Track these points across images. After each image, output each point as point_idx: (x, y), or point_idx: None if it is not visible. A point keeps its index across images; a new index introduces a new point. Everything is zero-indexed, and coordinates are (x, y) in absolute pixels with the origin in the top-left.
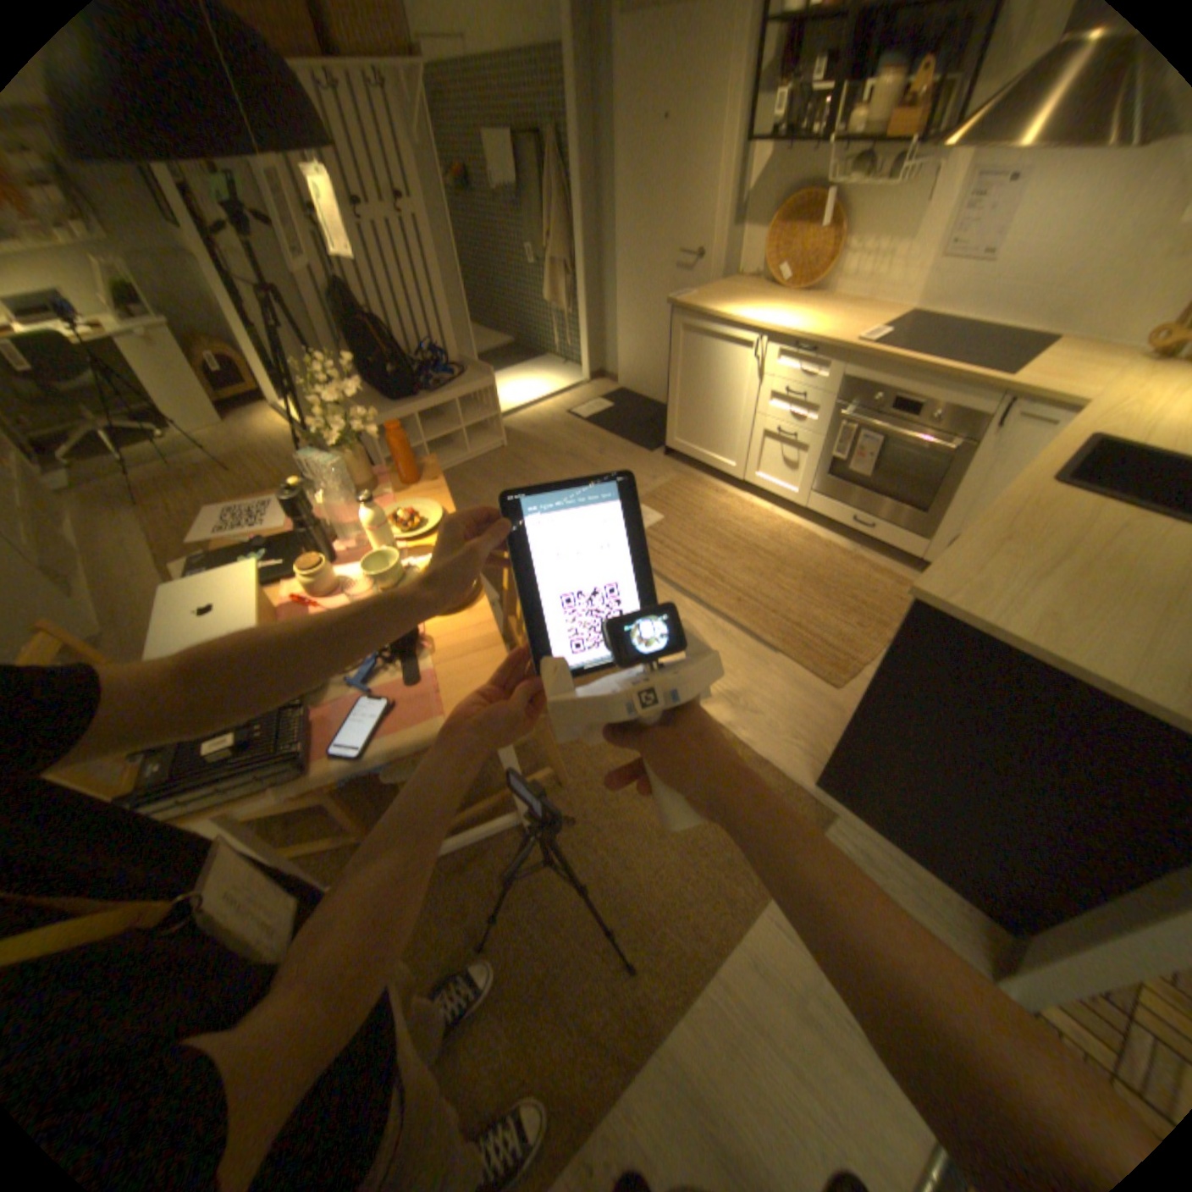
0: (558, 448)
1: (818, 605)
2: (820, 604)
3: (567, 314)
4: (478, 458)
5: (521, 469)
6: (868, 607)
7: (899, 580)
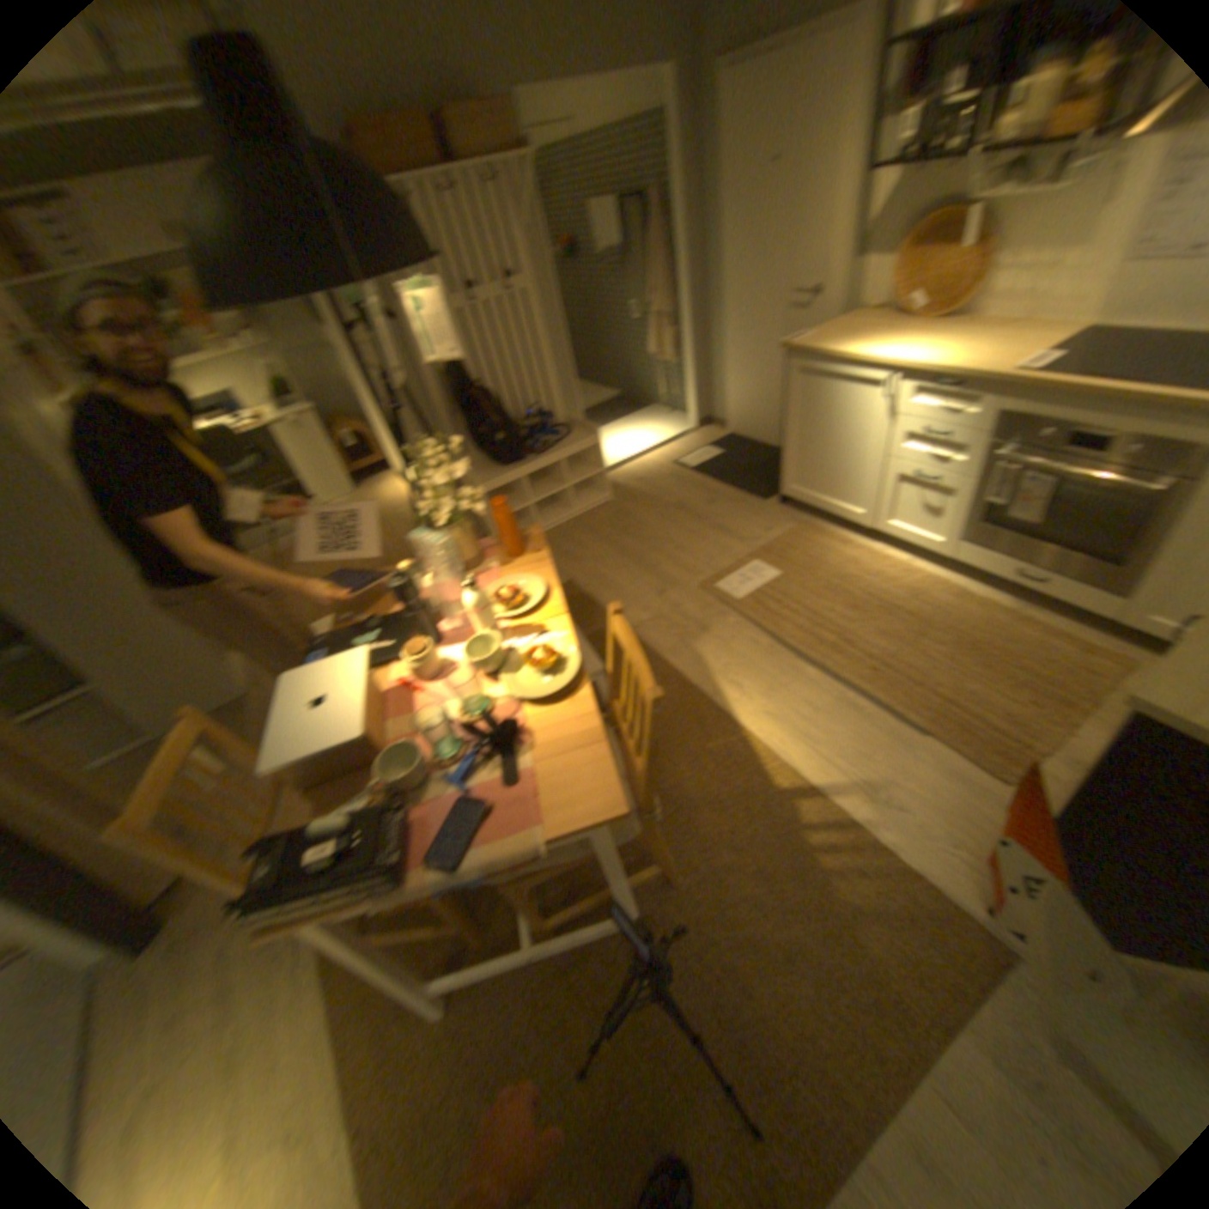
0: (668, 500)
1: (979, 677)
2: (981, 676)
3: (676, 362)
4: (587, 514)
5: (629, 523)
6: (1047, 682)
7: (1088, 647)
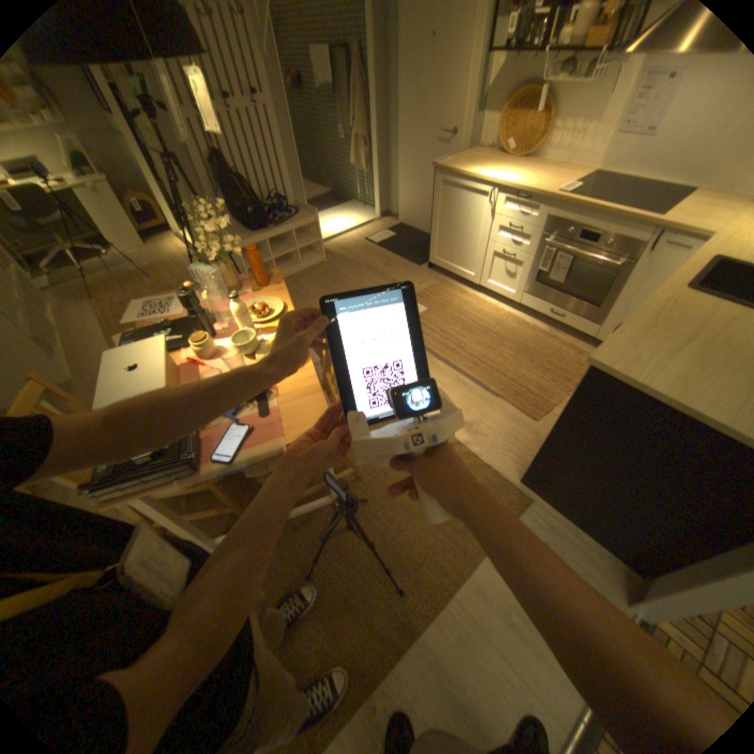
0: (359, 263)
1: (525, 367)
2: (526, 366)
3: (366, 173)
4: (308, 269)
5: (335, 276)
6: (558, 369)
7: (579, 351)
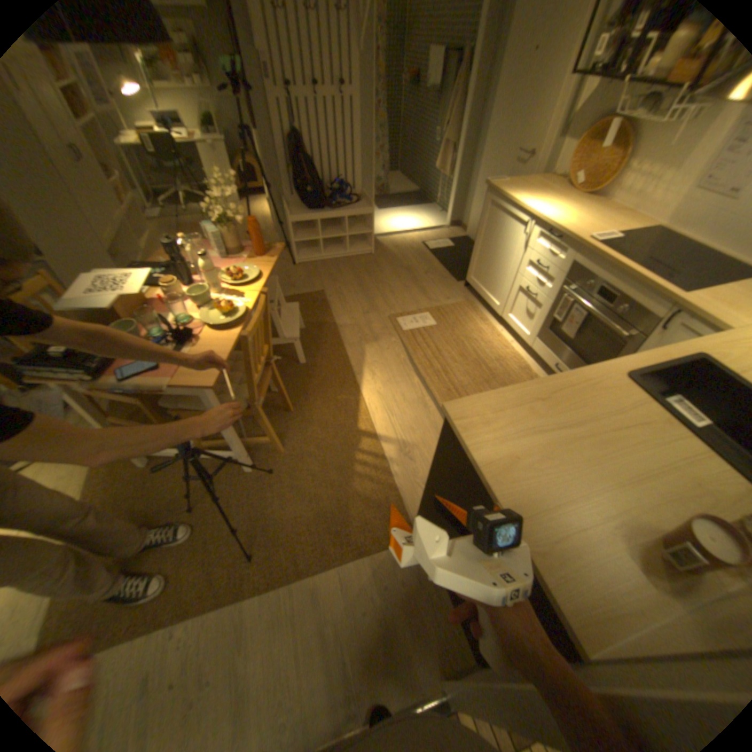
0: (402, 264)
1: None
2: None
3: (450, 179)
4: (354, 257)
5: (373, 270)
6: None
7: None
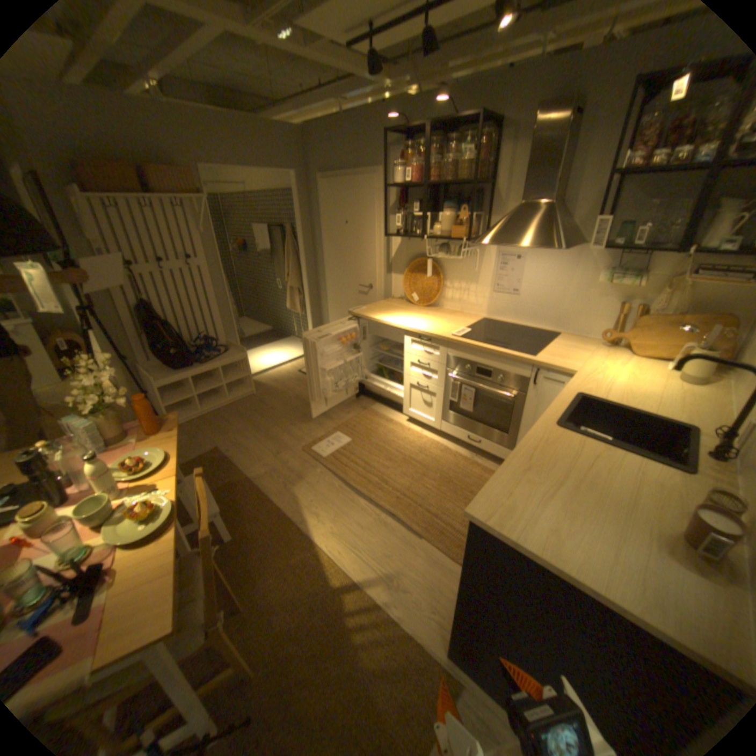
0: (289, 394)
1: (449, 499)
2: (450, 498)
3: (302, 315)
4: (235, 402)
5: (262, 409)
6: None
7: None
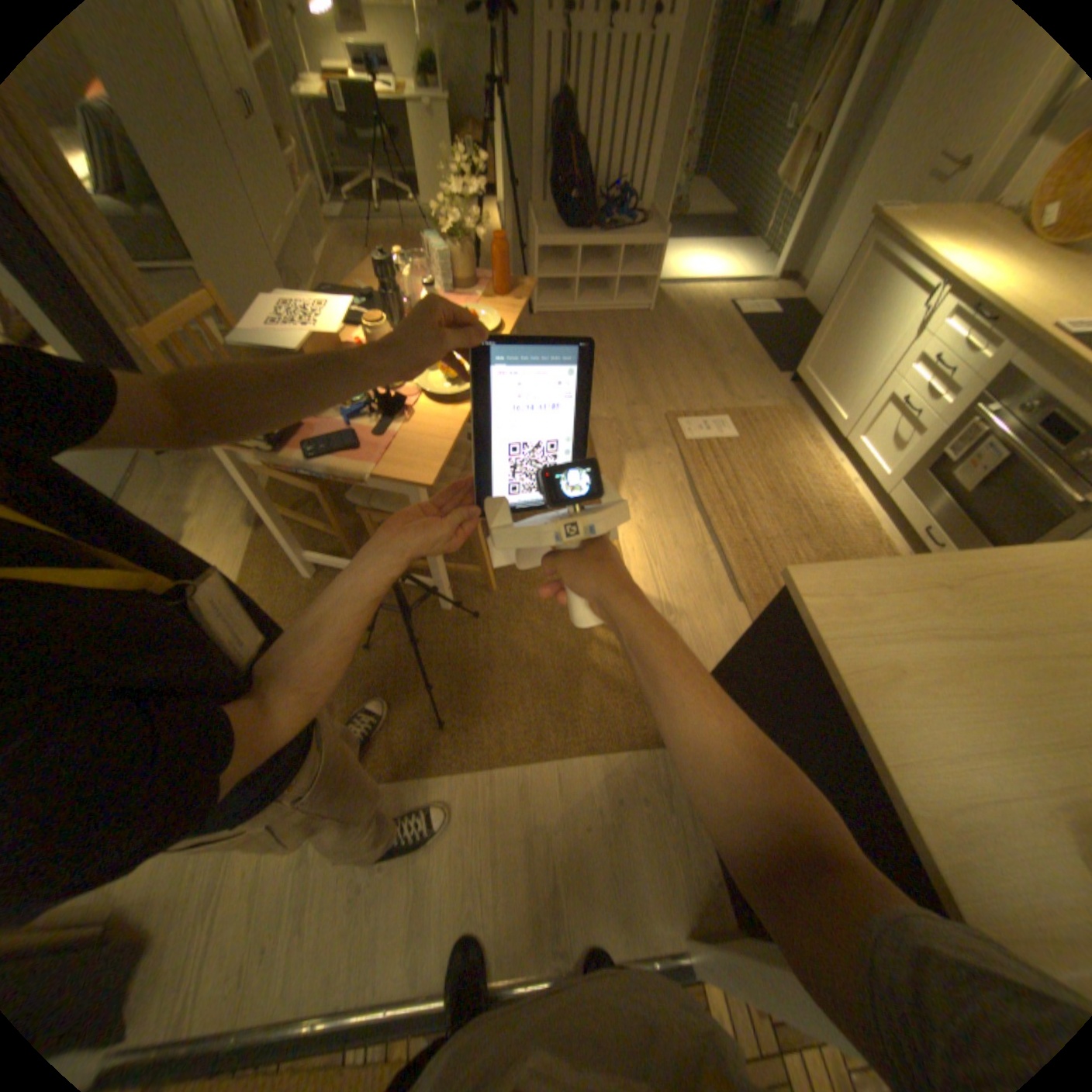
0: (695, 333)
1: None
2: None
3: (795, 199)
4: (620, 313)
5: (648, 338)
6: None
7: None
